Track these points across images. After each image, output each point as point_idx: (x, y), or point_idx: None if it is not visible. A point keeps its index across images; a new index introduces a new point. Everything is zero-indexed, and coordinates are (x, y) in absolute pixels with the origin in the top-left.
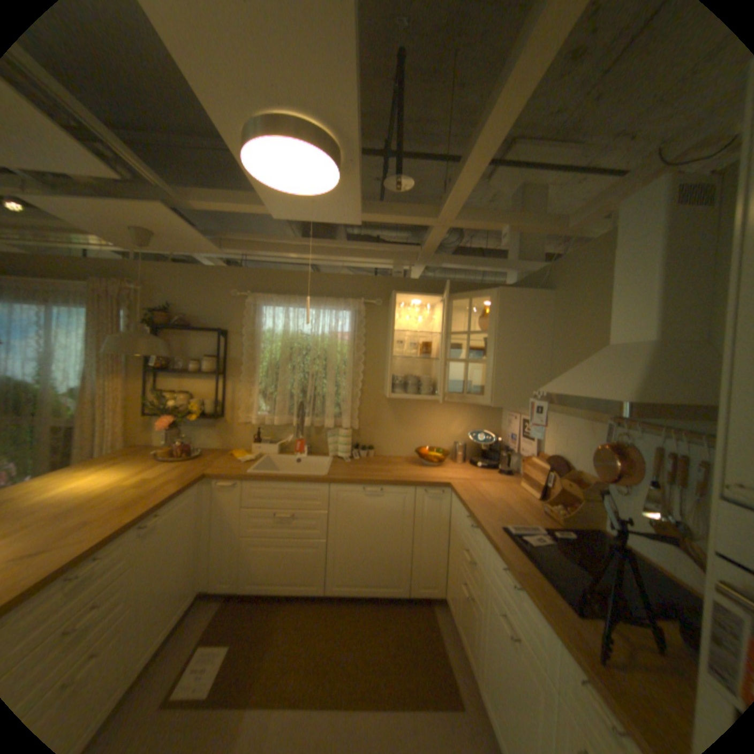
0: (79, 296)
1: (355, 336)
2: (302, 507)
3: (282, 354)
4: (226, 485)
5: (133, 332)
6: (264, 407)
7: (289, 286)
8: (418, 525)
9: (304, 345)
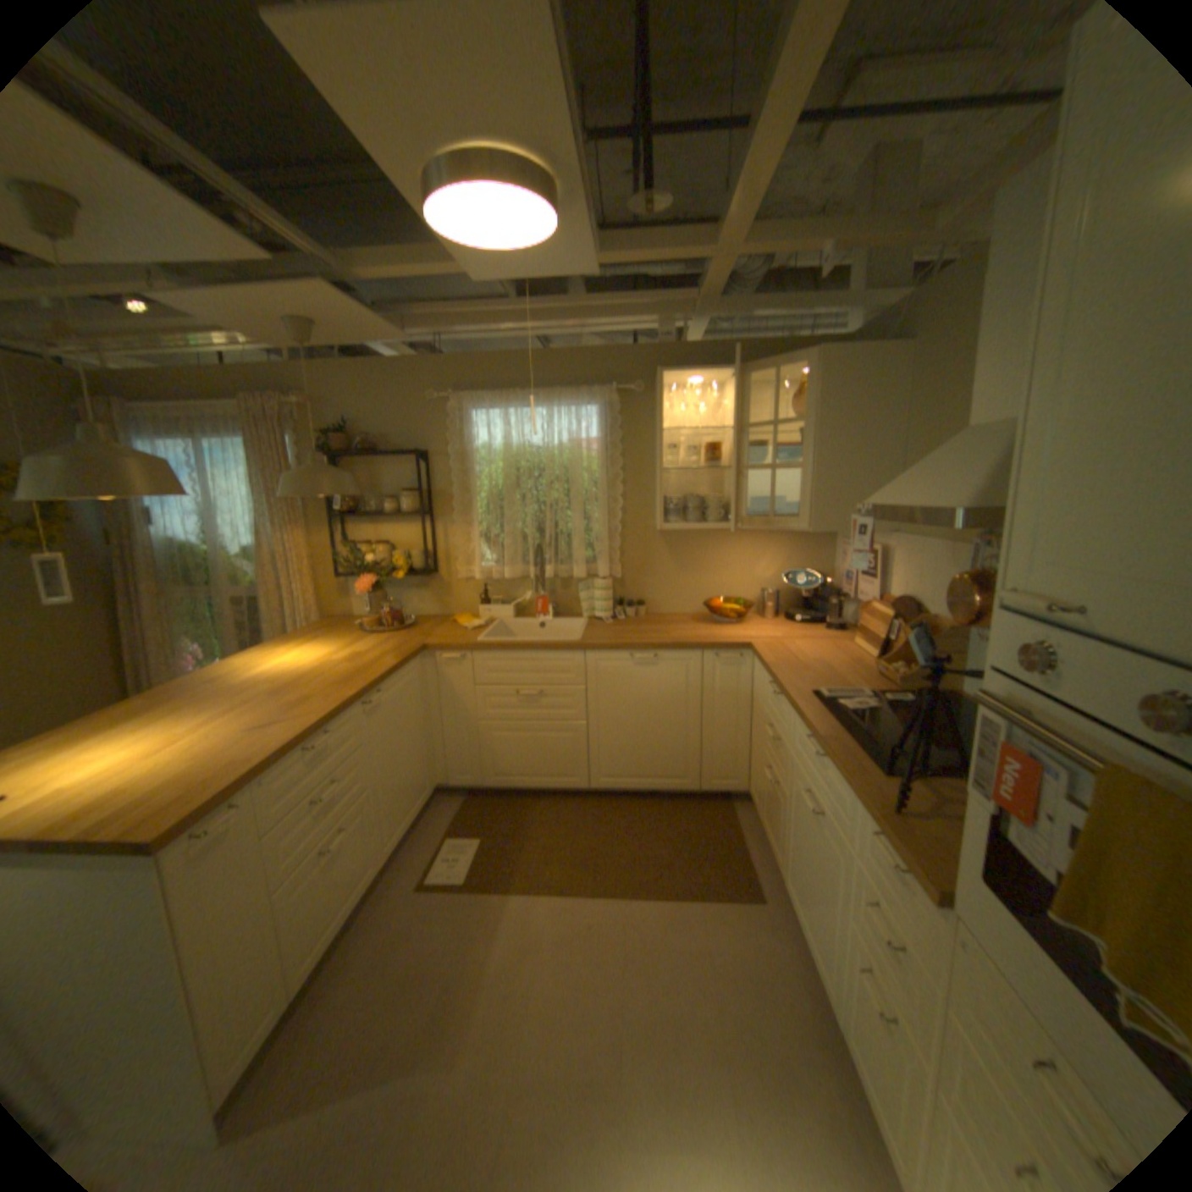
0: (232, 421)
1: (607, 443)
2: (552, 681)
3: (506, 478)
4: (454, 657)
5: (313, 466)
6: (489, 555)
7: (506, 376)
8: (708, 700)
9: (536, 463)
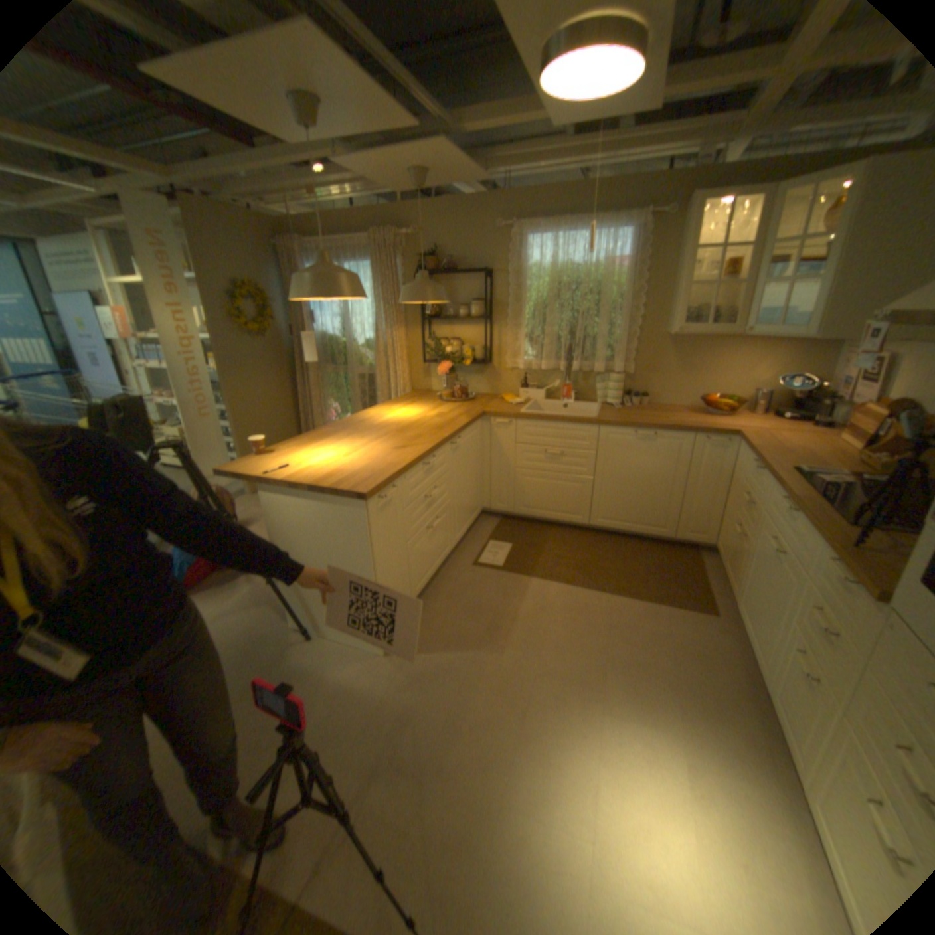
0: (363, 249)
1: (636, 260)
2: (572, 445)
3: (550, 290)
4: (503, 422)
5: (421, 281)
6: (530, 351)
7: (558, 204)
8: (694, 472)
9: (574, 277)
